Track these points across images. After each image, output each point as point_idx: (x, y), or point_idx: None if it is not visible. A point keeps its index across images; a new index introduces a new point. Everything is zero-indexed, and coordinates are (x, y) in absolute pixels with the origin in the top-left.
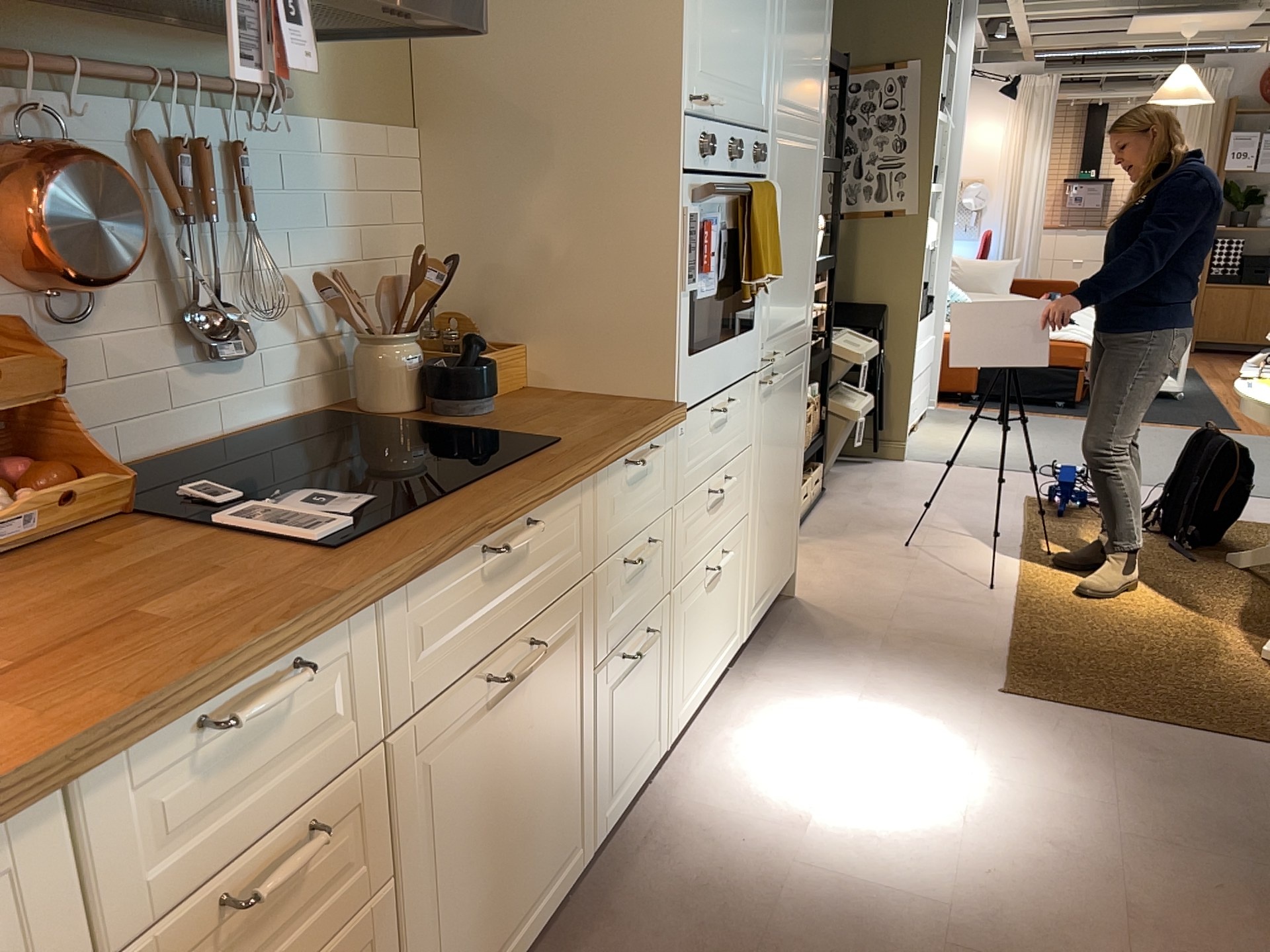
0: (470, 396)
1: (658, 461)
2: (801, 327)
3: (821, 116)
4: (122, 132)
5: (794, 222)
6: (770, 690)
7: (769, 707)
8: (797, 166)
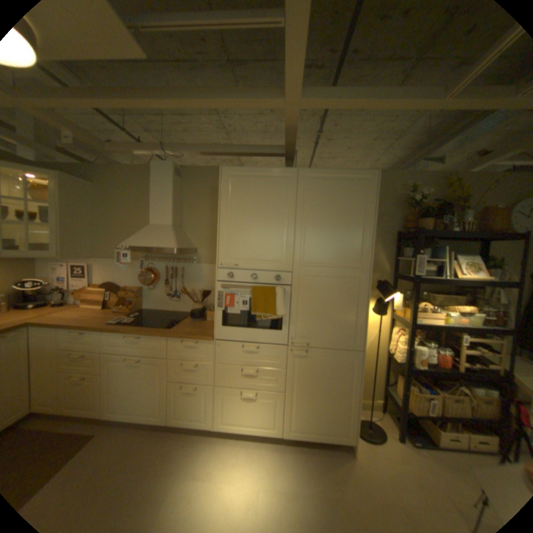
0: (191, 318)
1: (202, 347)
2: (346, 342)
3: (362, 265)
4: (164, 266)
5: (325, 301)
6: (274, 460)
7: (261, 461)
8: (326, 282)
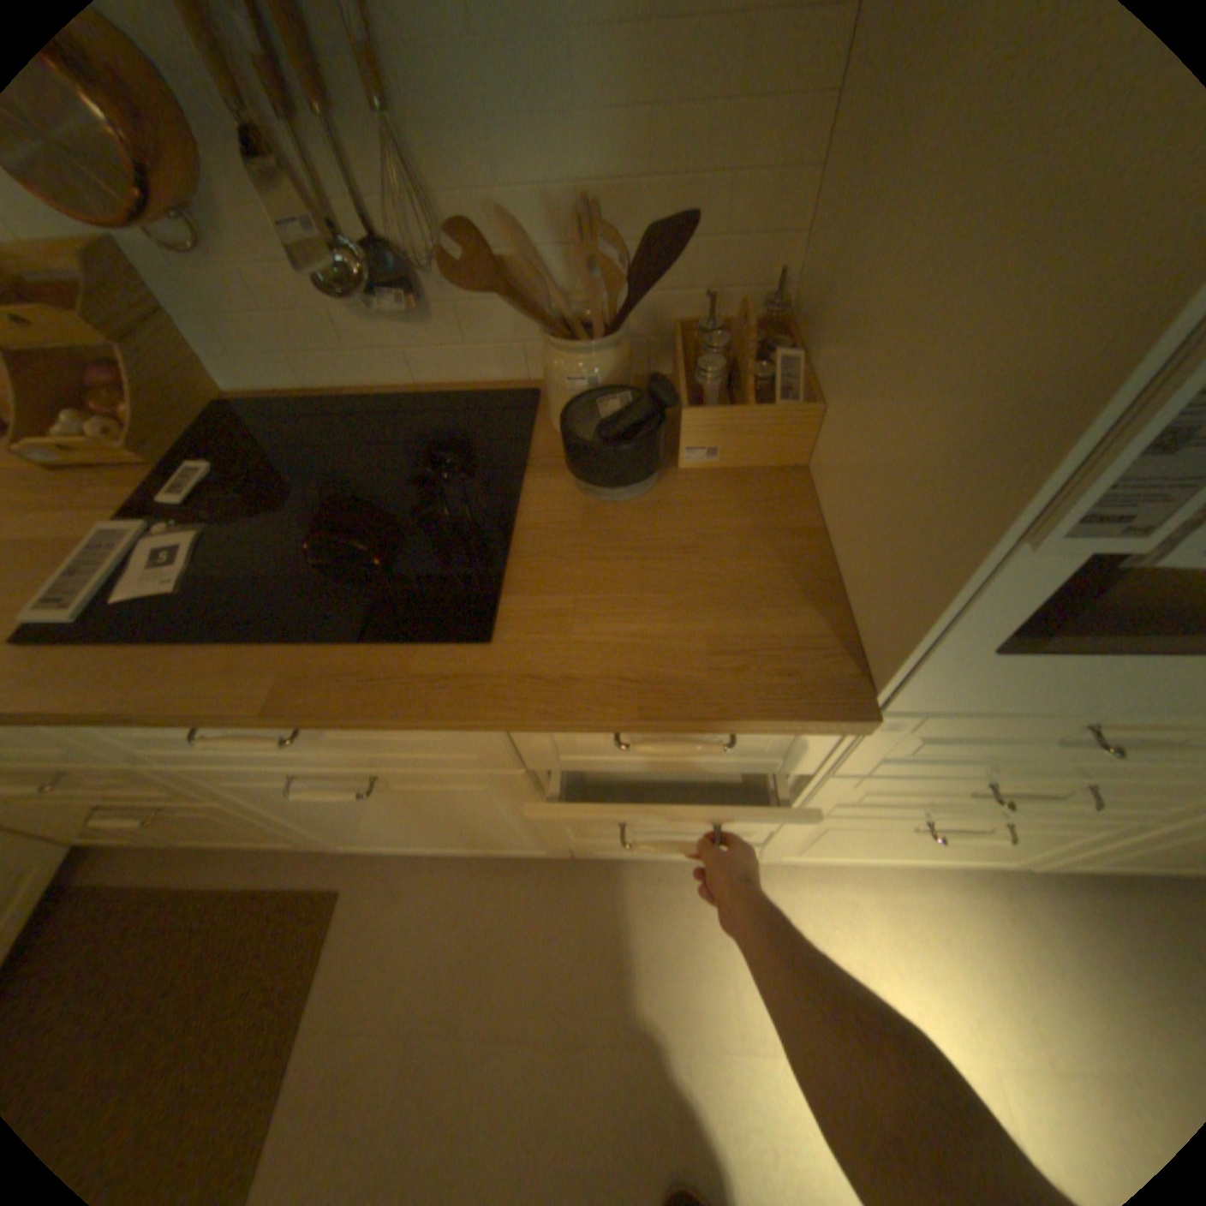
0: (583, 473)
1: (767, 736)
2: None
3: None
4: None
5: None
6: (997, 928)
7: (955, 939)
8: None
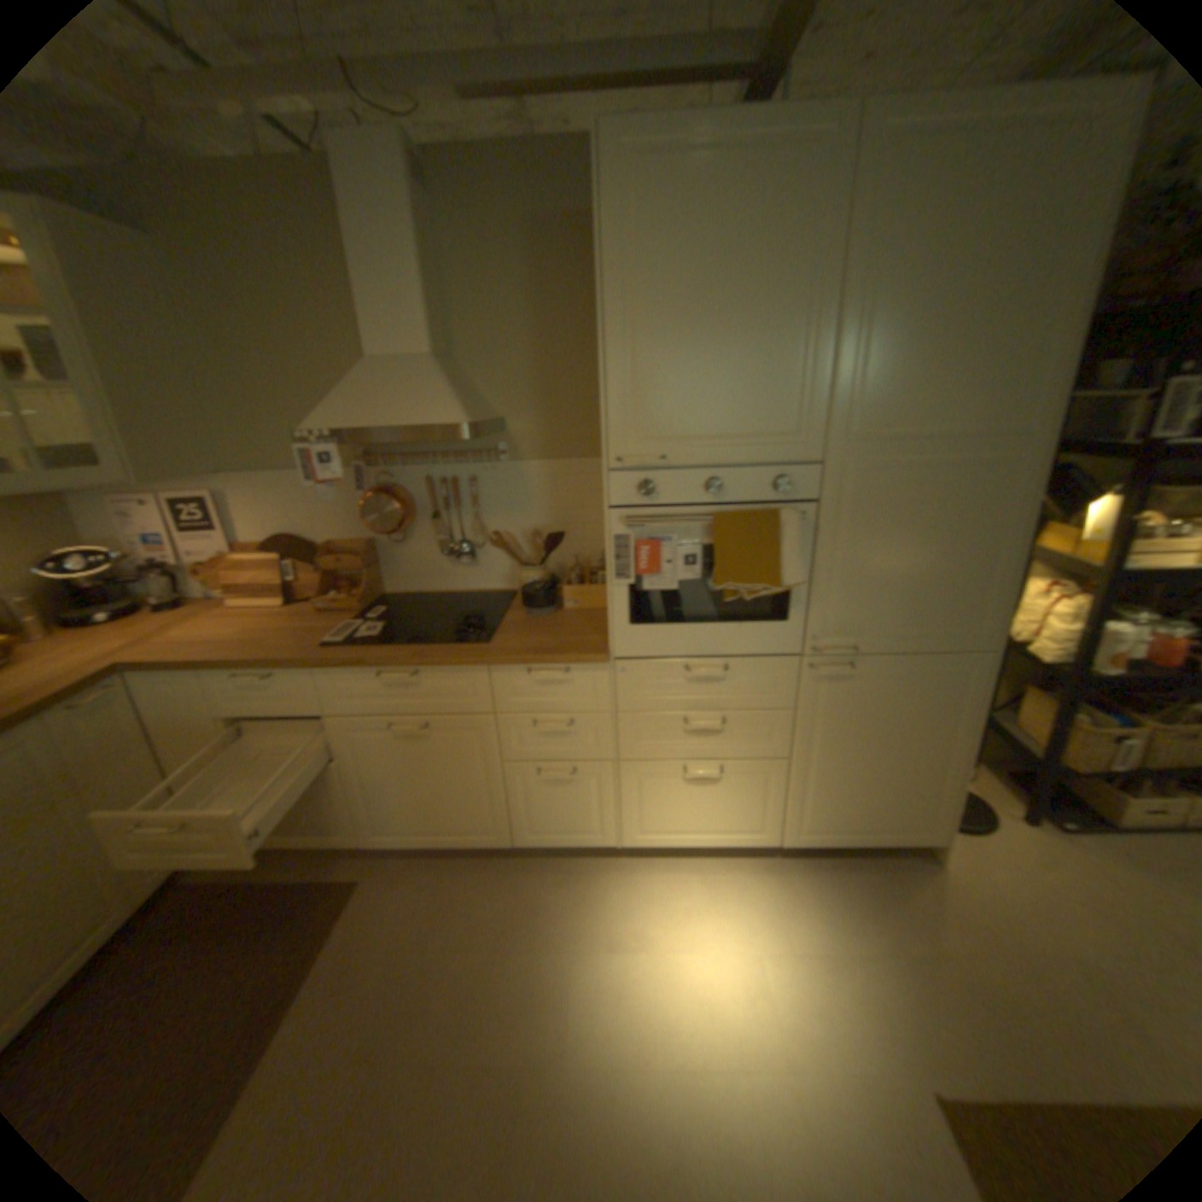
0: (528, 606)
1: (584, 679)
2: (956, 634)
3: (1032, 423)
4: (422, 477)
5: (913, 536)
6: (771, 891)
7: (745, 896)
8: (922, 484)
